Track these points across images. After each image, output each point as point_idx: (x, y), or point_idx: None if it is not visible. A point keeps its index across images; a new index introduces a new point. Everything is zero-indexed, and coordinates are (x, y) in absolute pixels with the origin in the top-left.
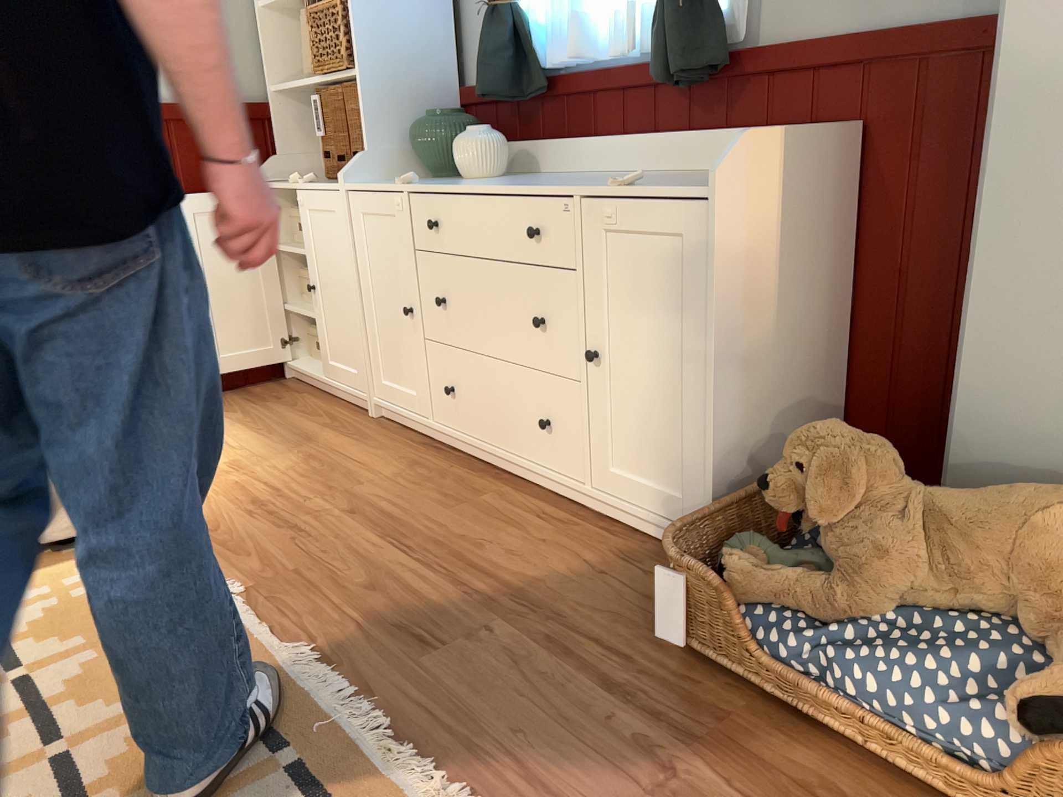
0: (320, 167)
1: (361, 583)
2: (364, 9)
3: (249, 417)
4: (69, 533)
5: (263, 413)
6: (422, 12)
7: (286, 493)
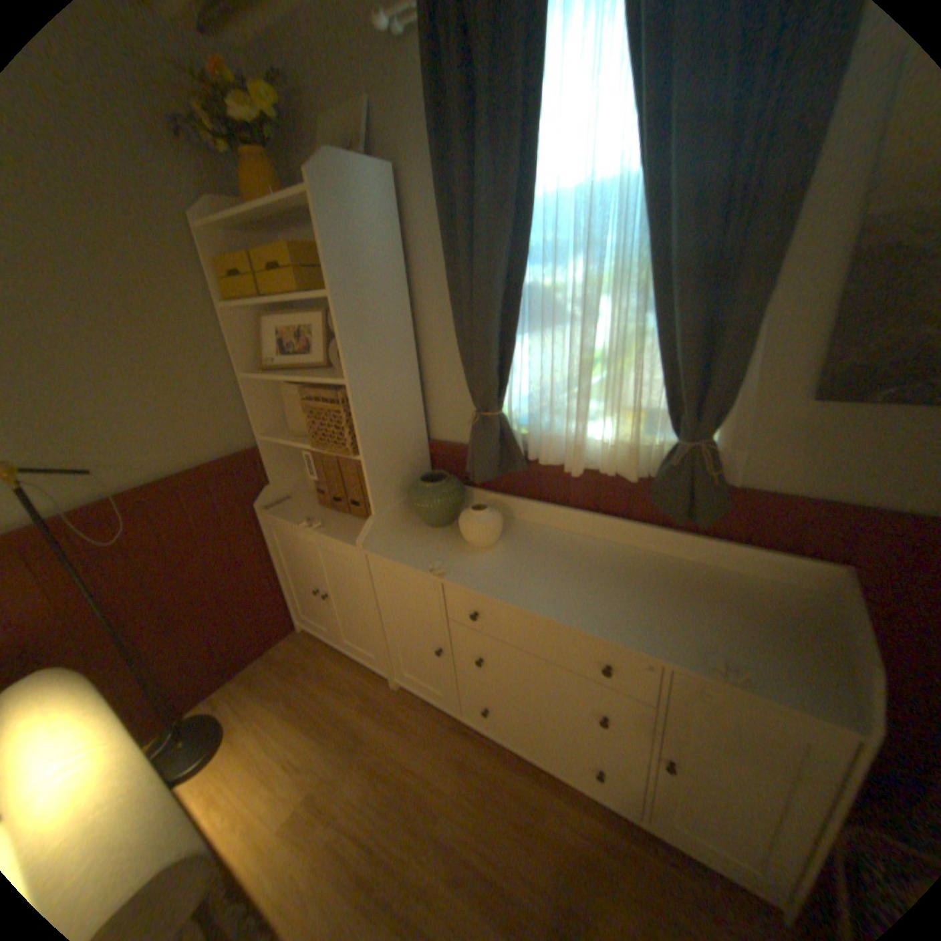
0: (303, 479)
1: None
2: (364, 409)
3: (291, 707)
4: None
5: (300, 697)
6: (403, 396)
7: (381, 856)
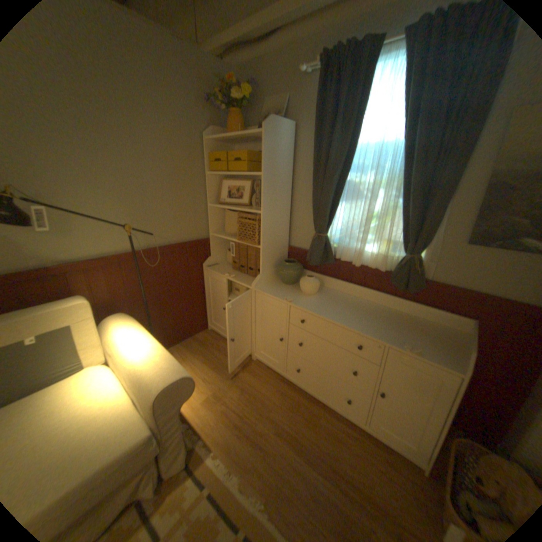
0: (224, 257)
1: (307, 494)
2: (266, 225)
3: (206, 358)
4: (175, 471)
5: (210, 355)
6: (282, 223)
7: (245, 419)
